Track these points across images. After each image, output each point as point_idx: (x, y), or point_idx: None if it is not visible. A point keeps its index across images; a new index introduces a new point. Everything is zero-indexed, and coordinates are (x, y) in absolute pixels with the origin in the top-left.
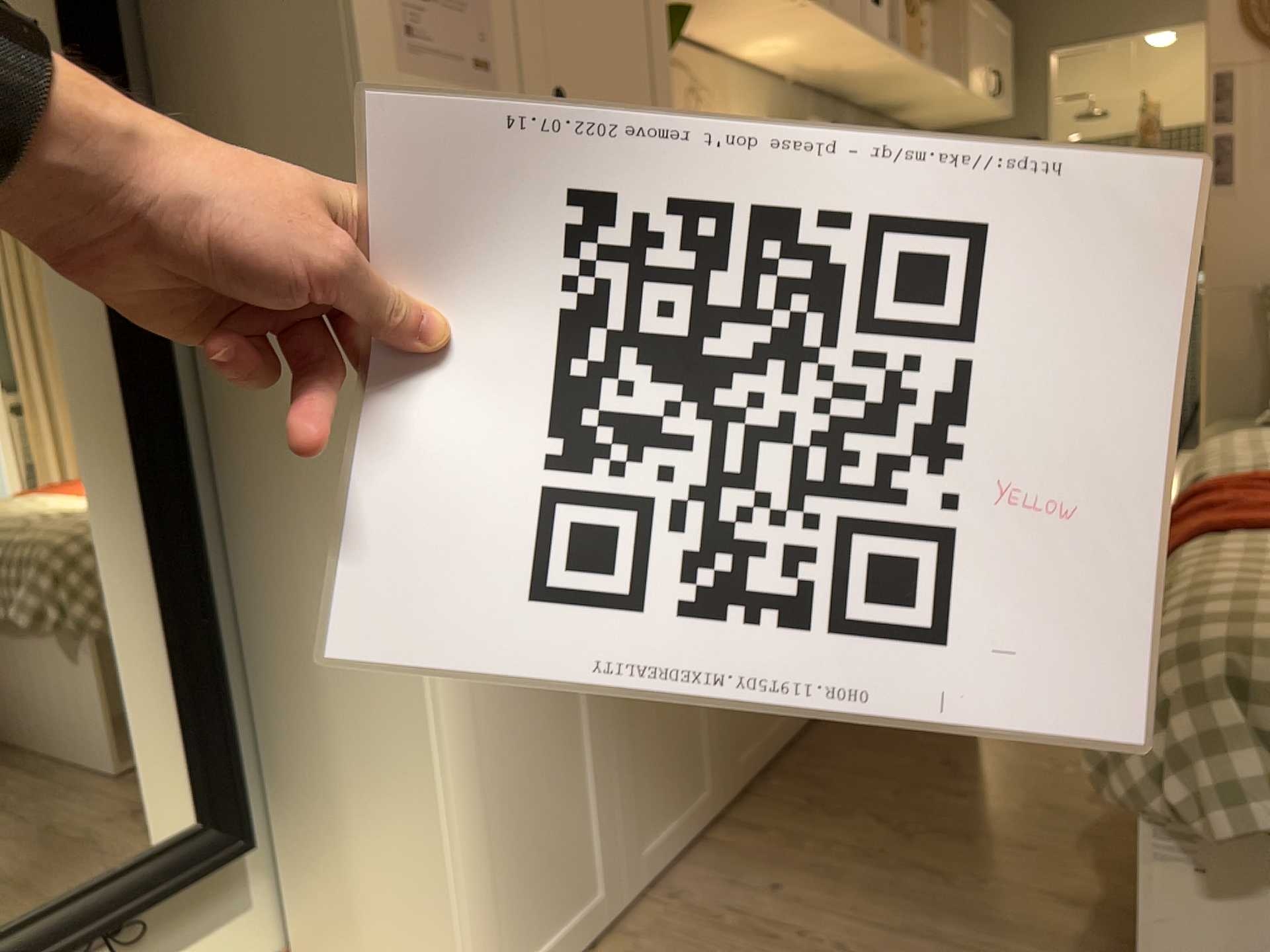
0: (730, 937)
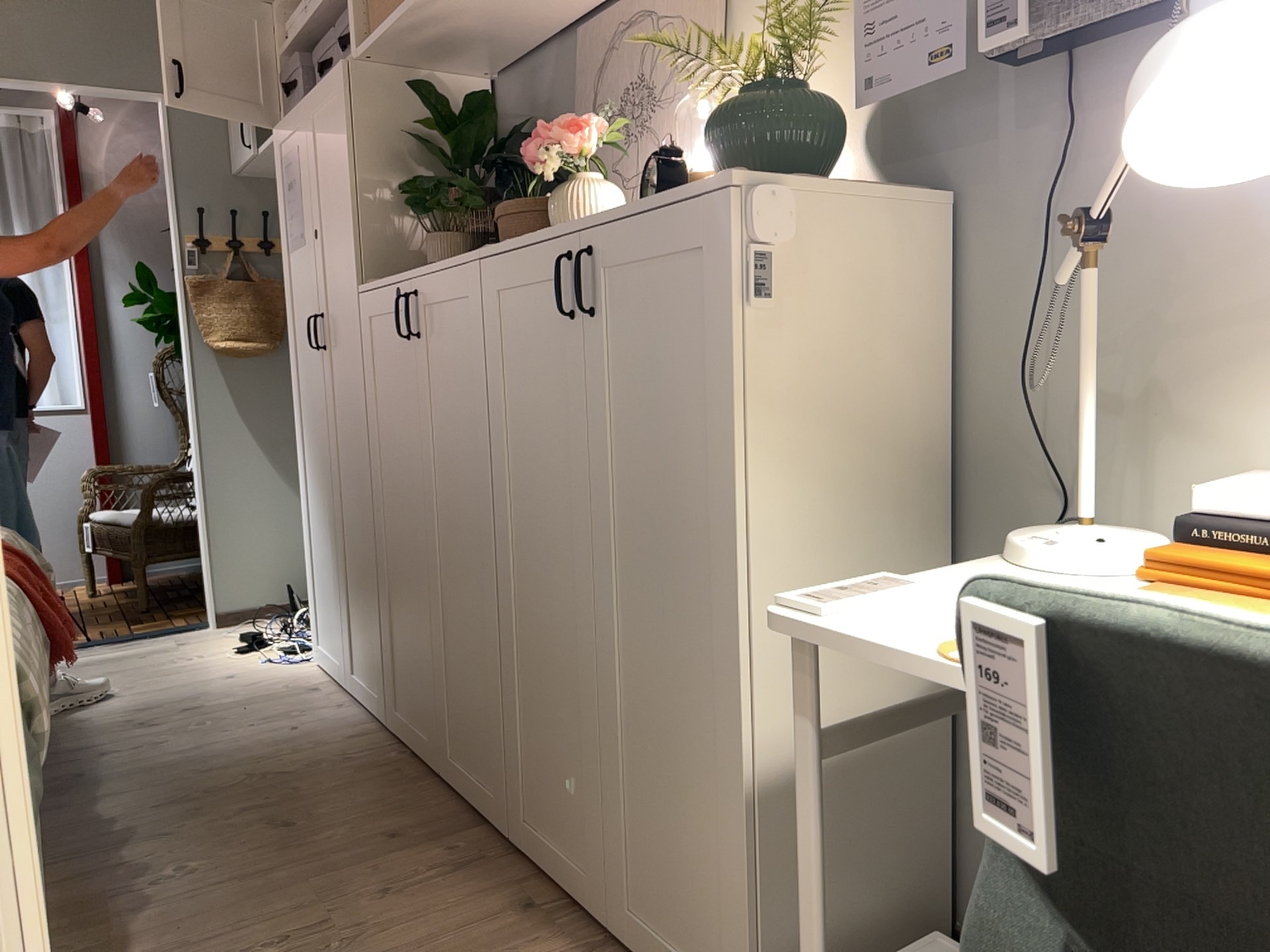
0: (289, 714)
